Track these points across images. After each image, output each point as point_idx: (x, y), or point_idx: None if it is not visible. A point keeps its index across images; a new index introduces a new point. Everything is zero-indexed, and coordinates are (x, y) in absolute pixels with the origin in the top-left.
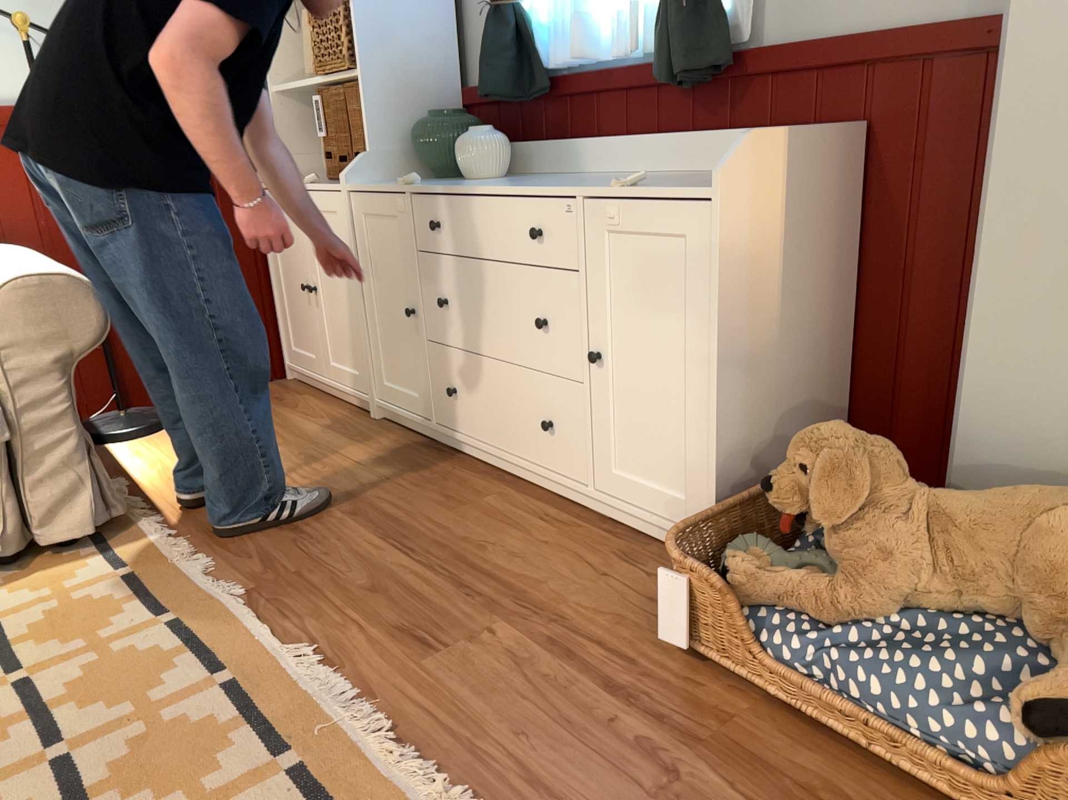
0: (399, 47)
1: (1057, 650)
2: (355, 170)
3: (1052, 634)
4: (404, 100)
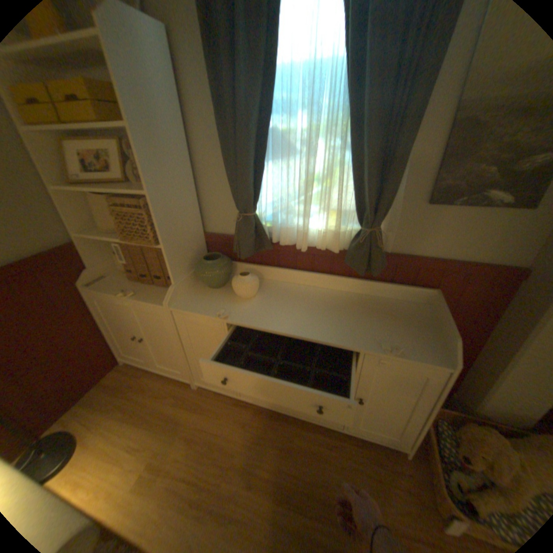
0: (179, 225)
1: None
2: (171, 297)
3: None
4: (185, 250)
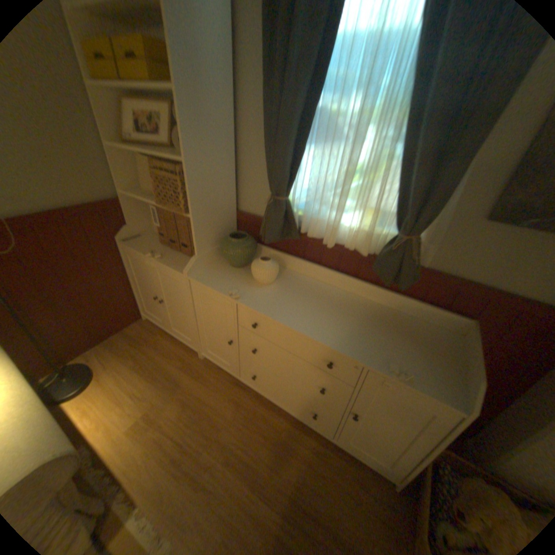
0: (211, 199)
1: None
2: (192, 268)
3: None
4: (213, 225)
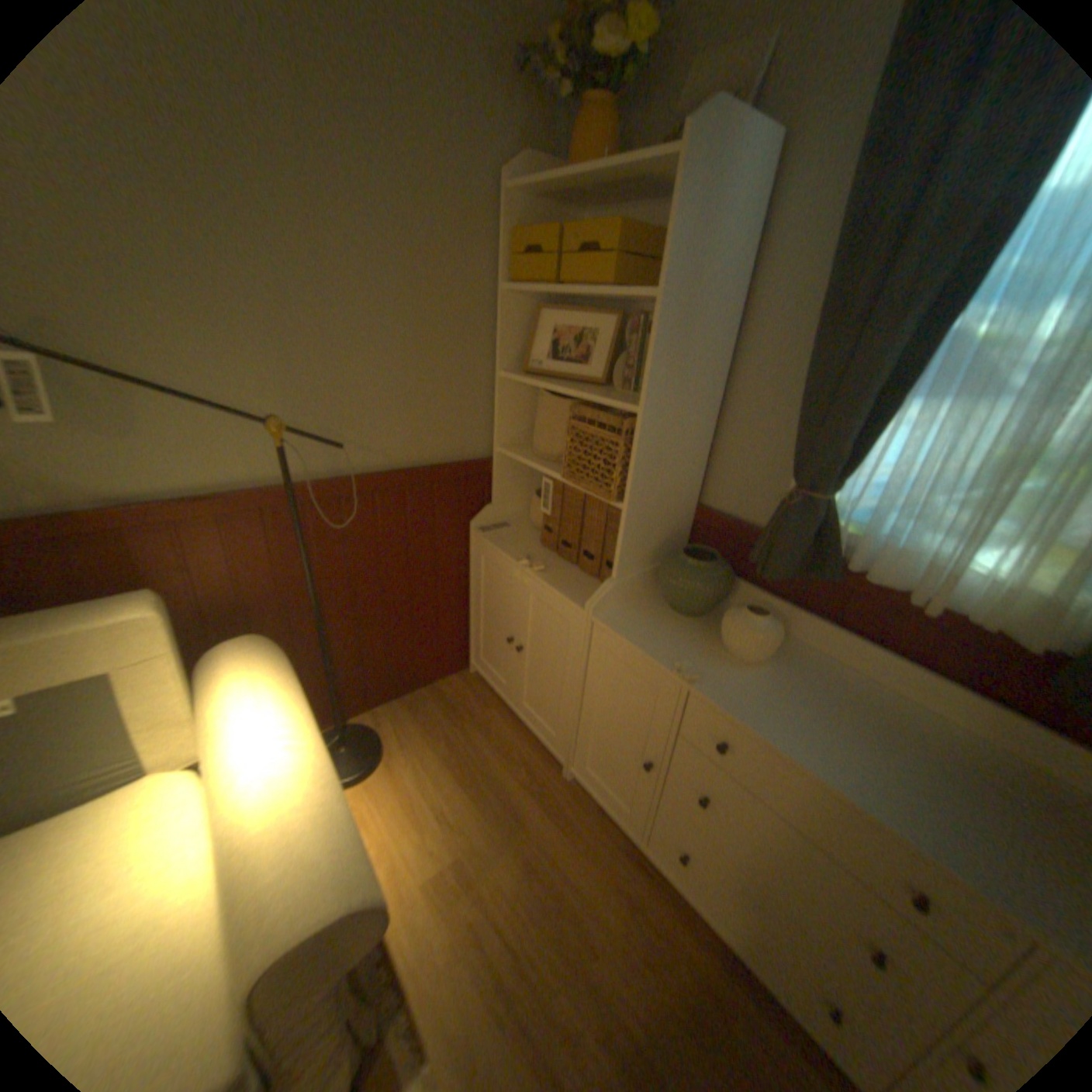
0: (665, 478)
1: None
2: (603, 599)
3: None
4: (655, 525)
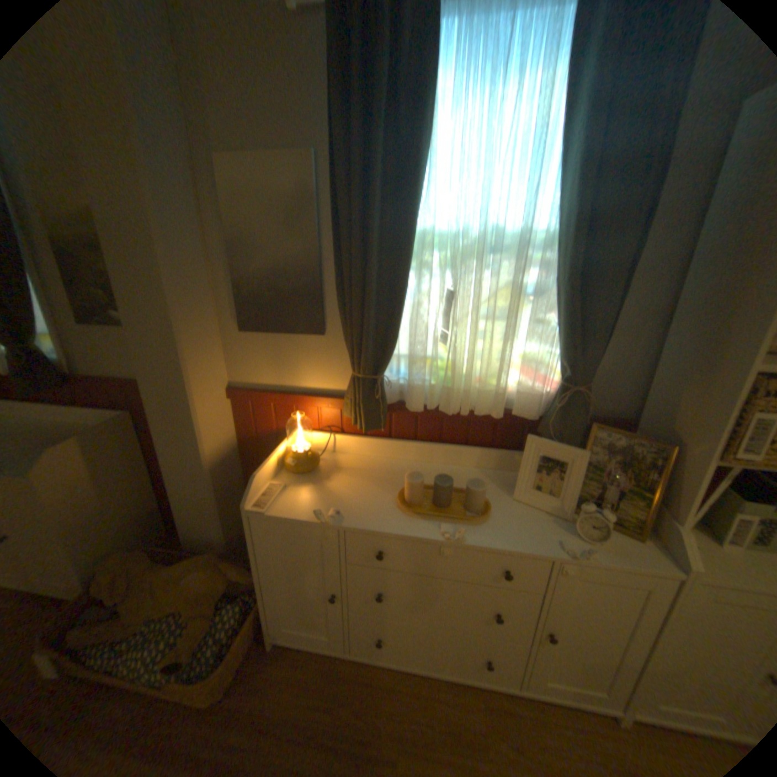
0: None
1: (189, 626)
2: None
3: (190, 619)
4: None
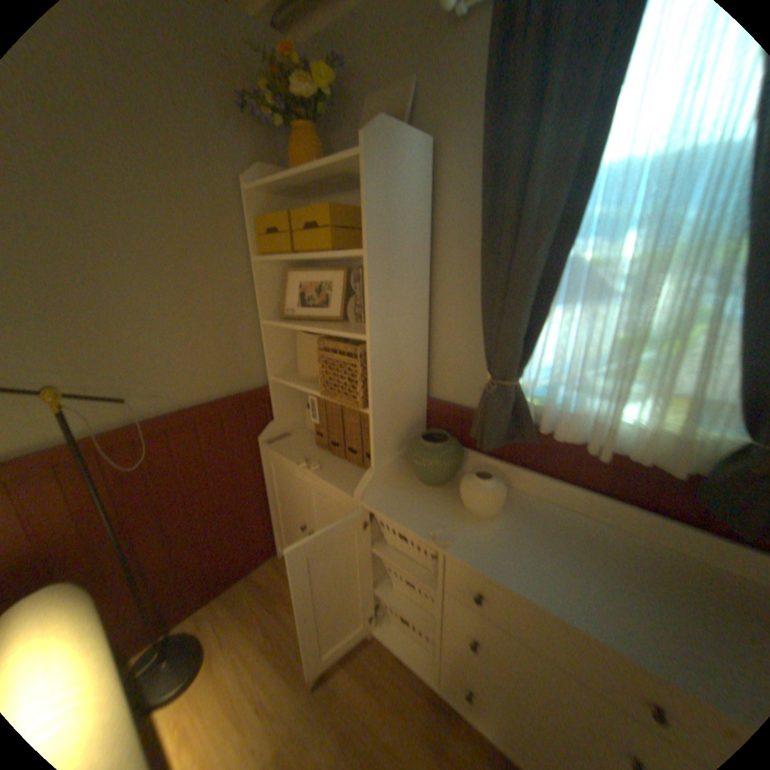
0: (398, 385)
1: None
2: (368, 487)
3: None
4: (398, 420)
